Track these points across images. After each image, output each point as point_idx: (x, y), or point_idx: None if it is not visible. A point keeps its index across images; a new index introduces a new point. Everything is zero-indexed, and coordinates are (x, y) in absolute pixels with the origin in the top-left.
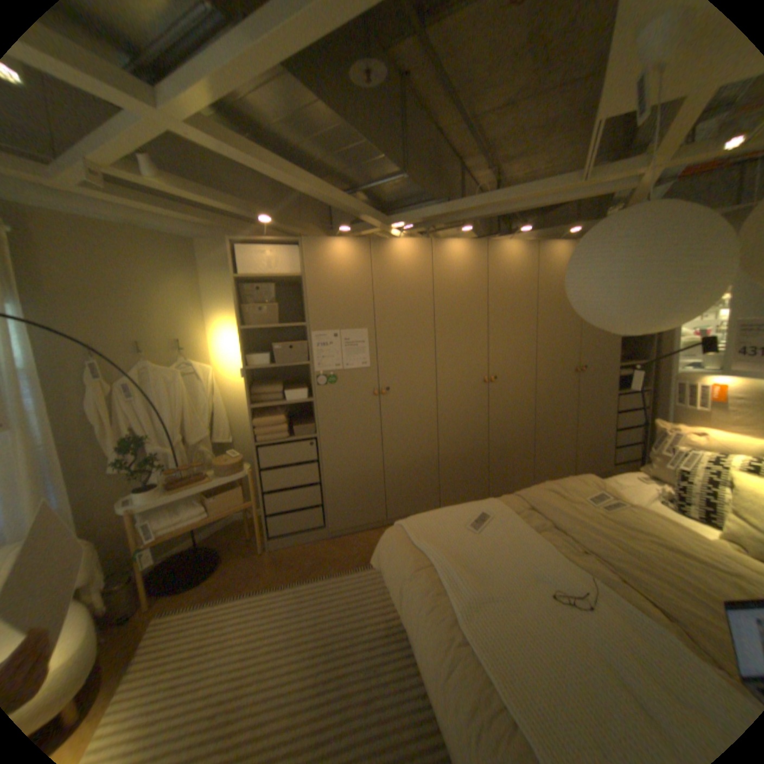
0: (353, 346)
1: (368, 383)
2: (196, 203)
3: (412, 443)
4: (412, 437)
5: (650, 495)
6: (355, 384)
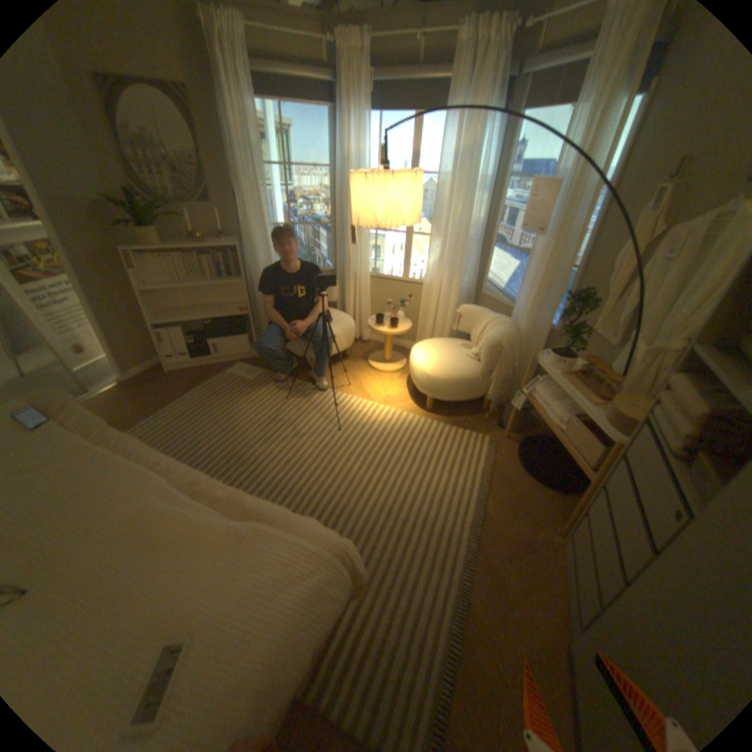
0: None
1: None
2: None
3: None
4: None
5: None
6: None
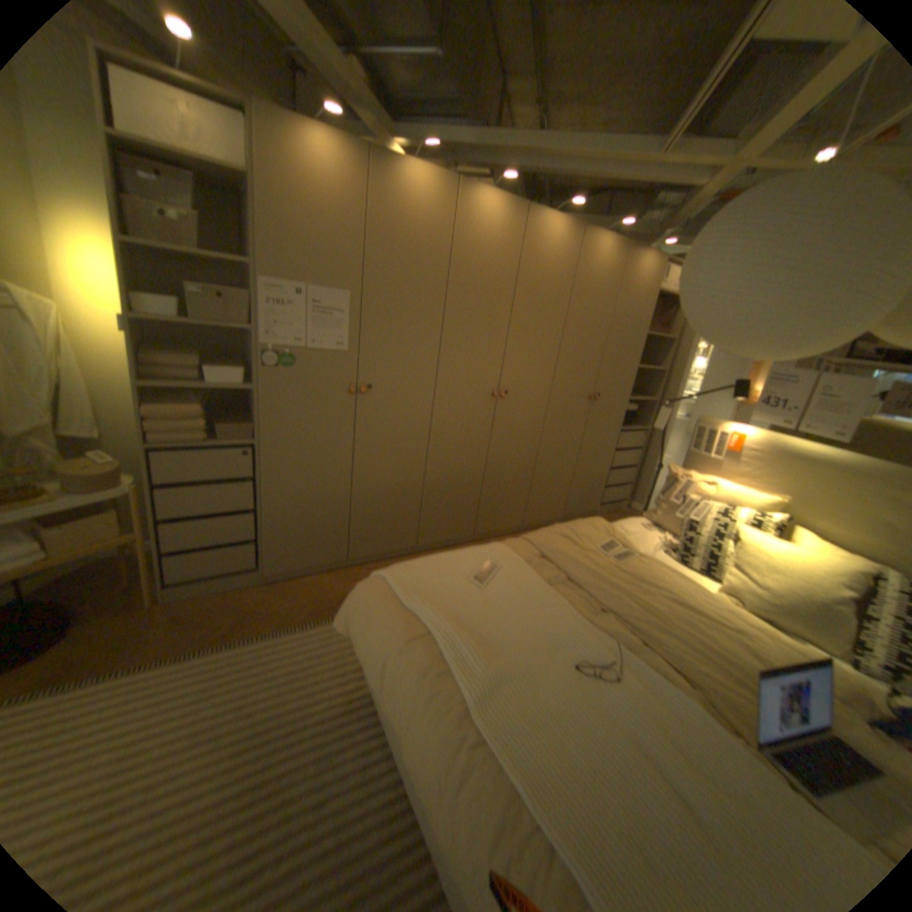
0: (325, 314)
1: (342, 374)
2: None
3: (394, 464)
4: (394, 456)
5: (654, 543)
6: (324, 373)
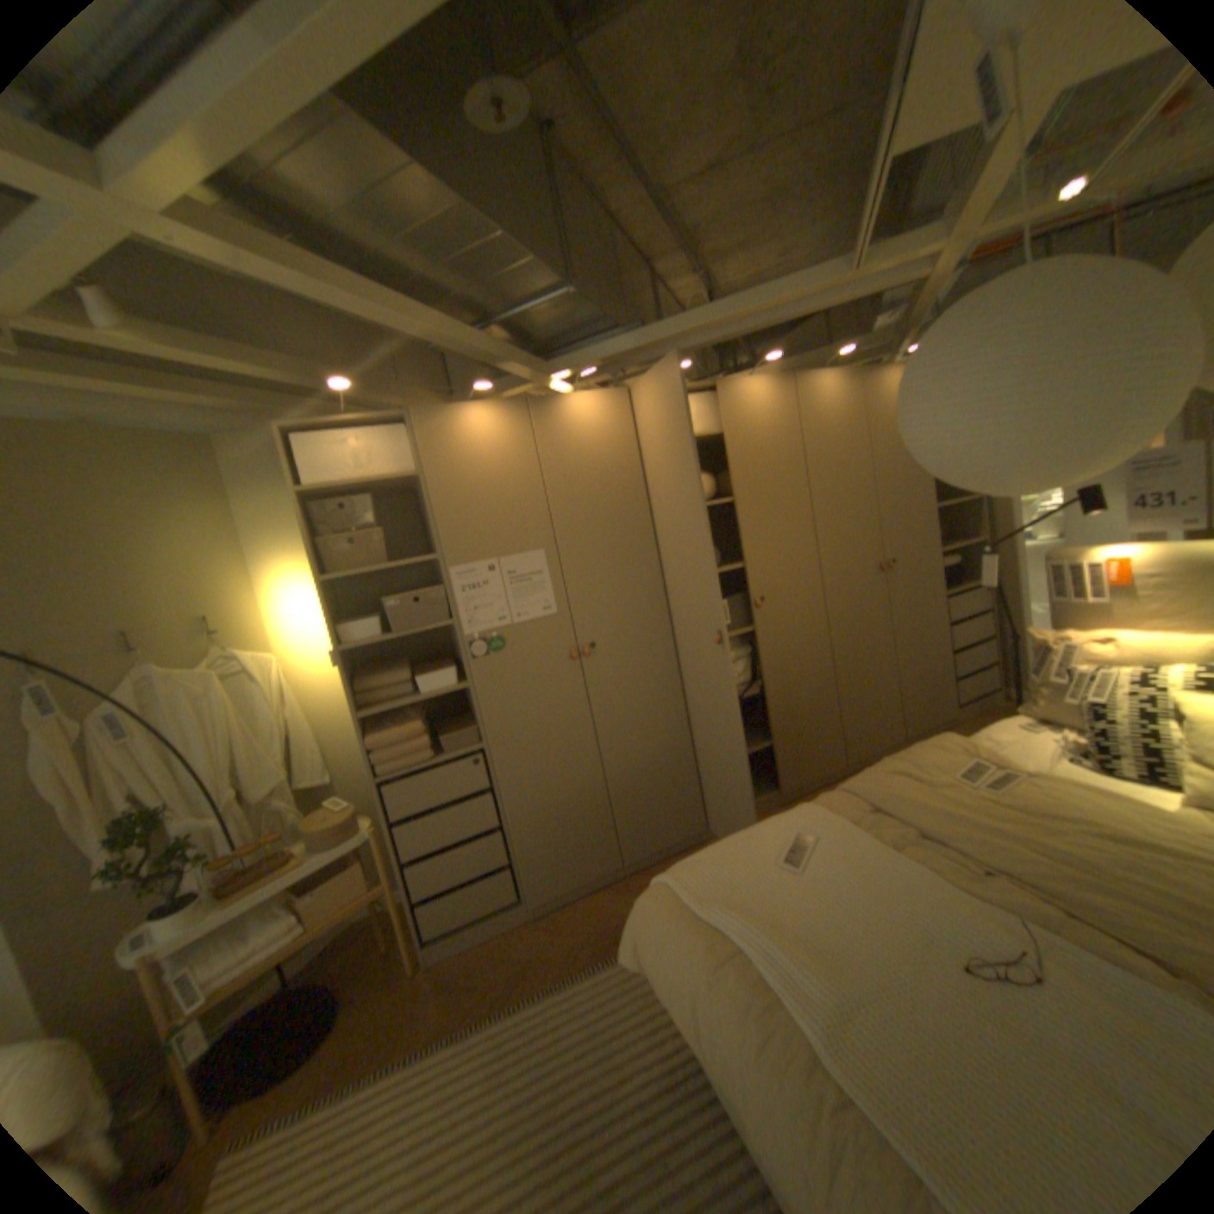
0: (524, 582)
1: (559, 641)
2: (209, 370)
3: (647, 729)
4: (645, 719)
5: (1049, 751)
6: (539, 646)
